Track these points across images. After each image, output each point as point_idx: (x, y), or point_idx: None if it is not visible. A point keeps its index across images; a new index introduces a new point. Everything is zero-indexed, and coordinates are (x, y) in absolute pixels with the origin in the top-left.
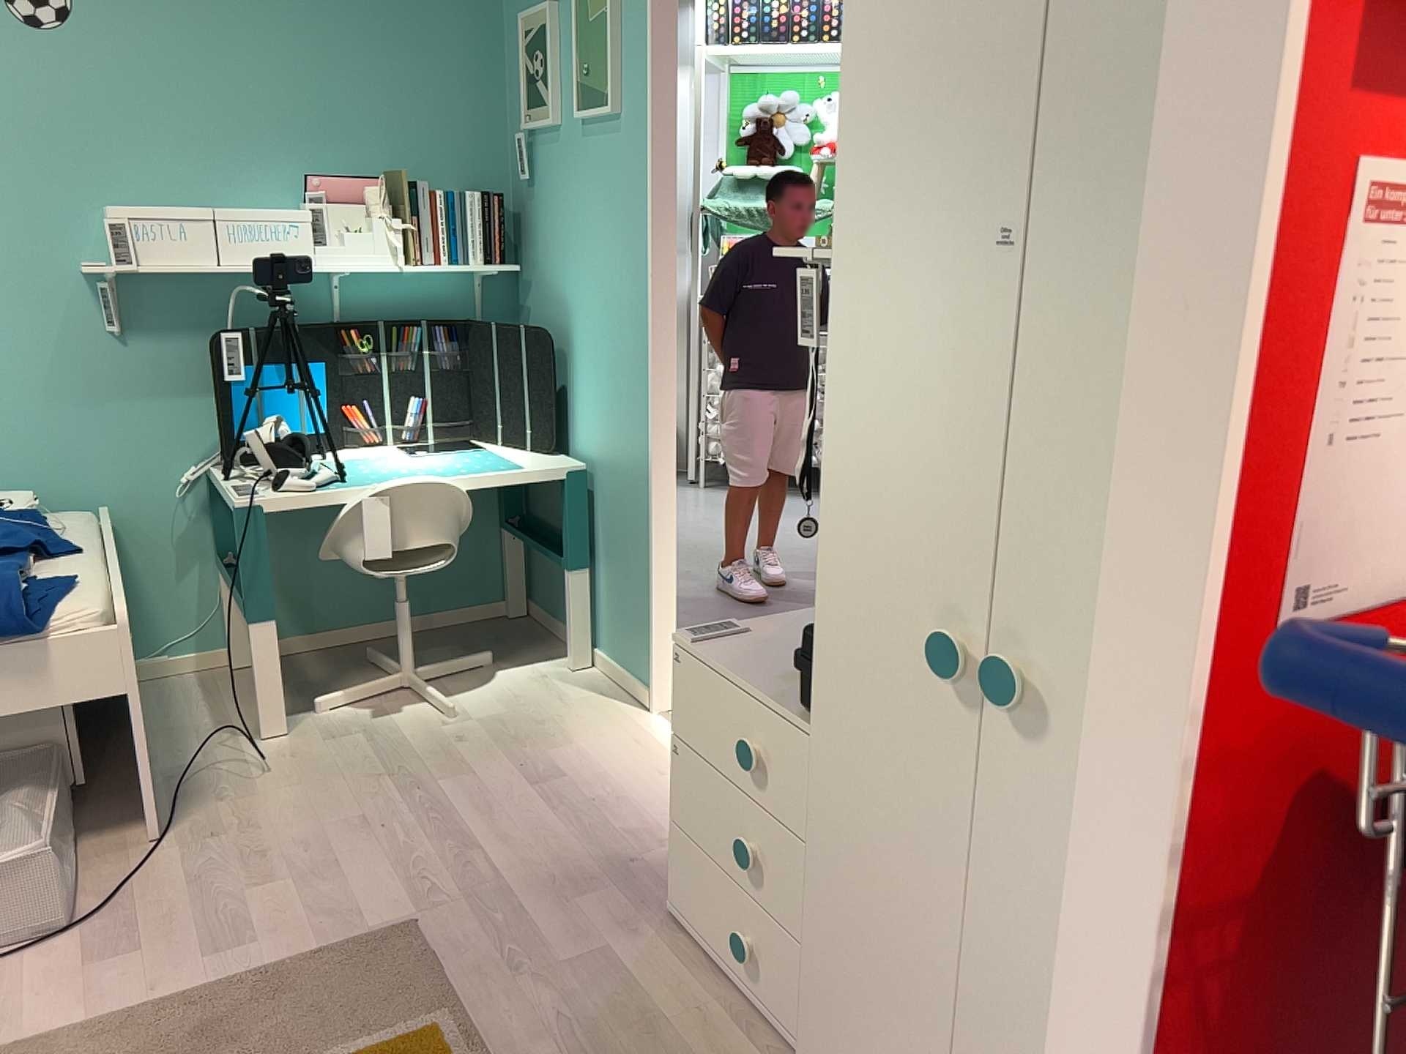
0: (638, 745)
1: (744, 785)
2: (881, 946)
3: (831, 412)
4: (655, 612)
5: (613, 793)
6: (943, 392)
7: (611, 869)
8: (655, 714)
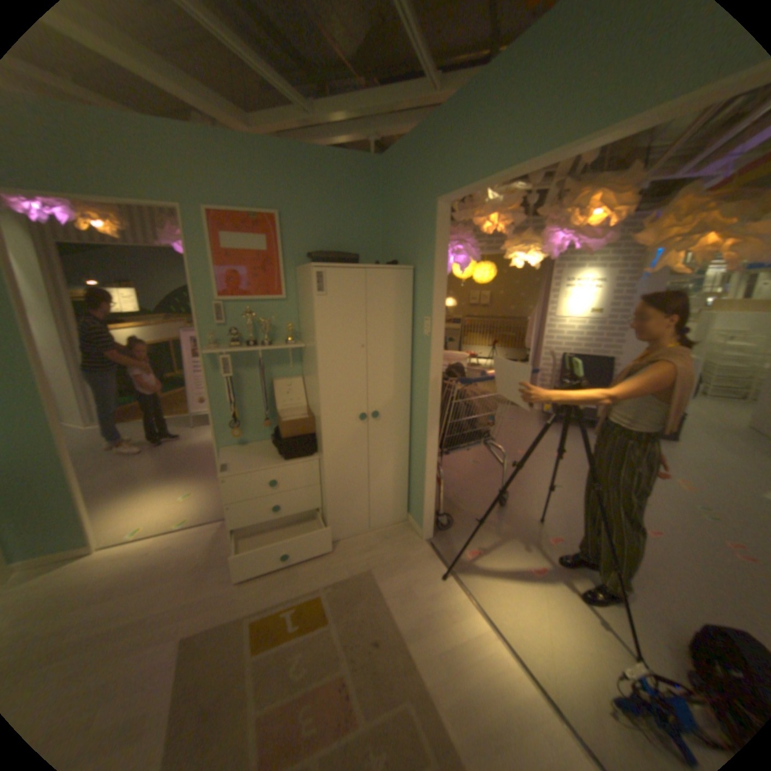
0: (116, 559)
1: (268, 493)
2: (349, 479)
3: (321, 386)
4: (83, 512)
5: (146, 569)
6: (352, 375)
7: (197, 572)
8: (97, 551)
